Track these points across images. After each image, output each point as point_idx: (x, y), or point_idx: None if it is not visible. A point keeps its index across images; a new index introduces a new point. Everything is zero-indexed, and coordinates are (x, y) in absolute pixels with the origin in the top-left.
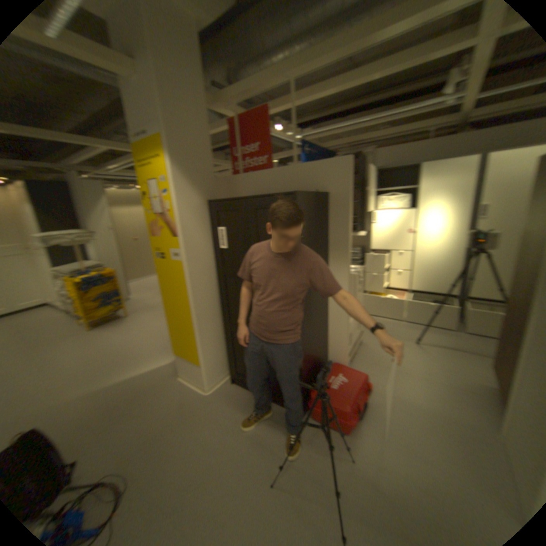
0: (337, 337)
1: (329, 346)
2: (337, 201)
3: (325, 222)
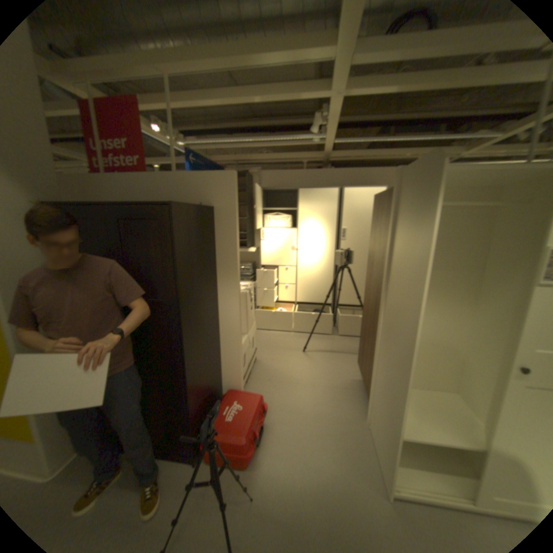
0: (230, 361)
1: (221, 372)
2: (223, 217)
3: (210, 238)
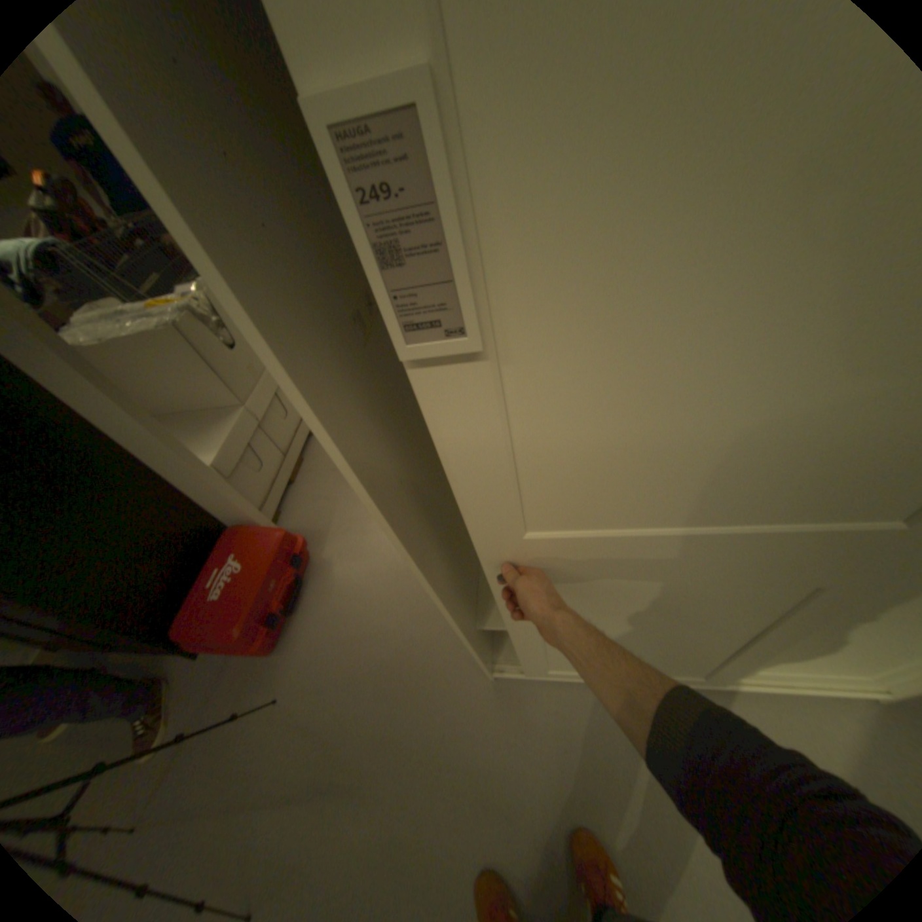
0: (192, 490)
1: (192, 508)
2: None
3: None
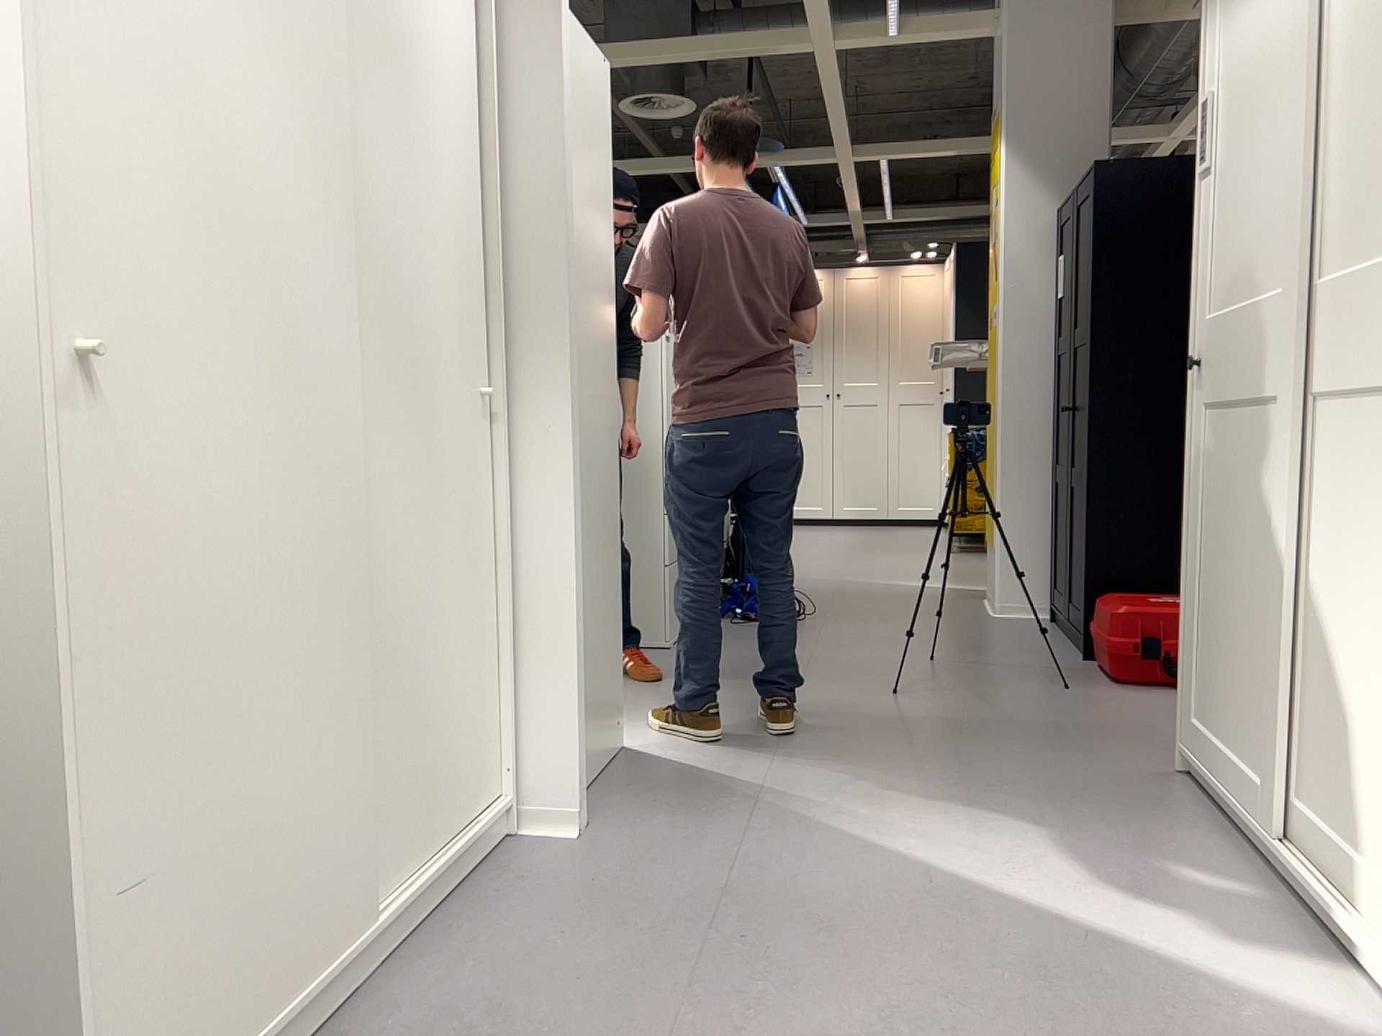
0: None
1: None
2: None
3: None
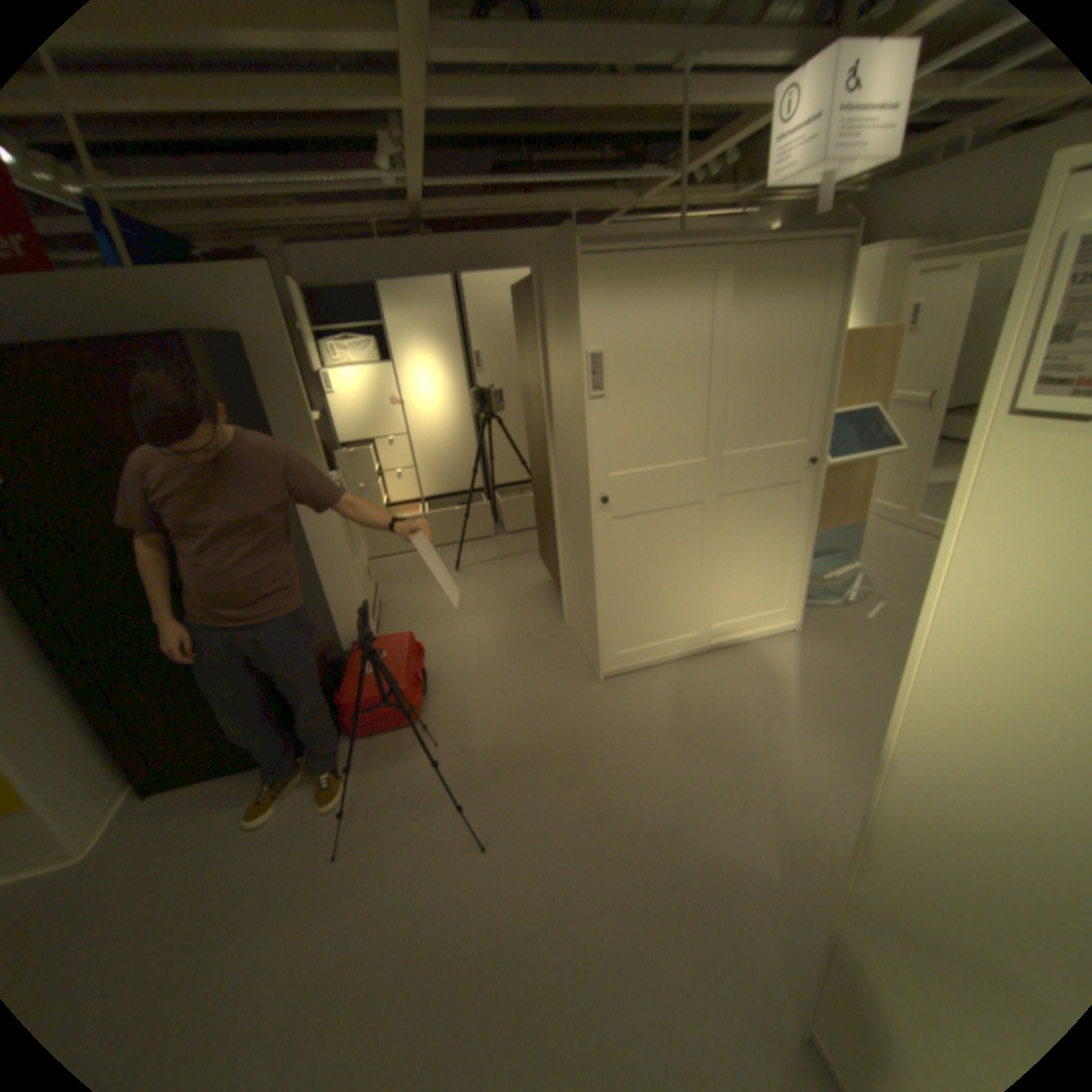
0: (343, 598)
1: (333, 620)
2: (263, 350)
3: (253, 392)
